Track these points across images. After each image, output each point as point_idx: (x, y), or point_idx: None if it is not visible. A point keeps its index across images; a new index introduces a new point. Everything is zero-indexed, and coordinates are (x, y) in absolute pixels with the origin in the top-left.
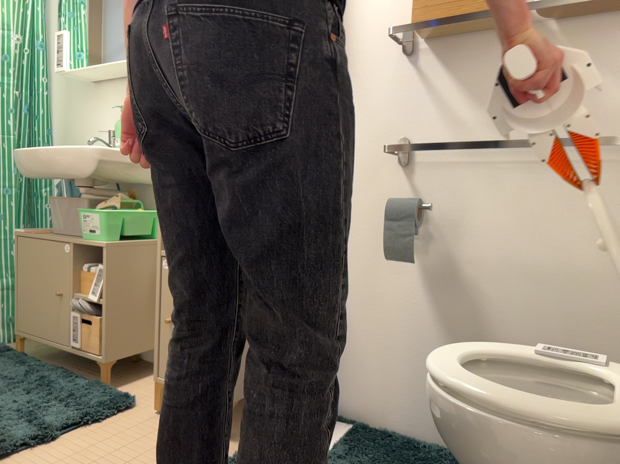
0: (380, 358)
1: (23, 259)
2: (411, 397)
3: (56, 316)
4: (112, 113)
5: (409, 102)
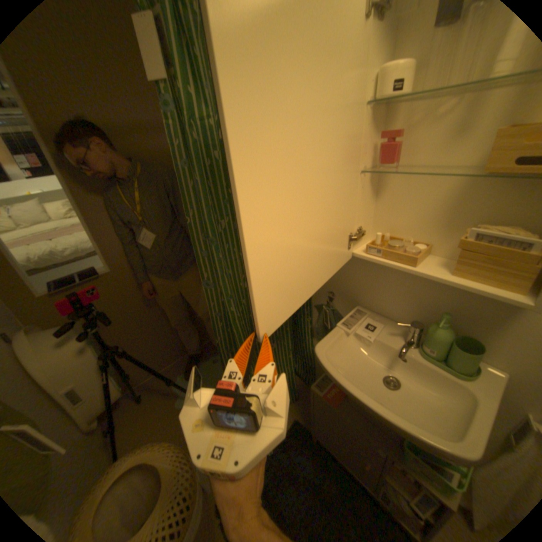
0: None
1: (321, 410)
2: None
3: (361, 470)
4: (398, 283)
5: None
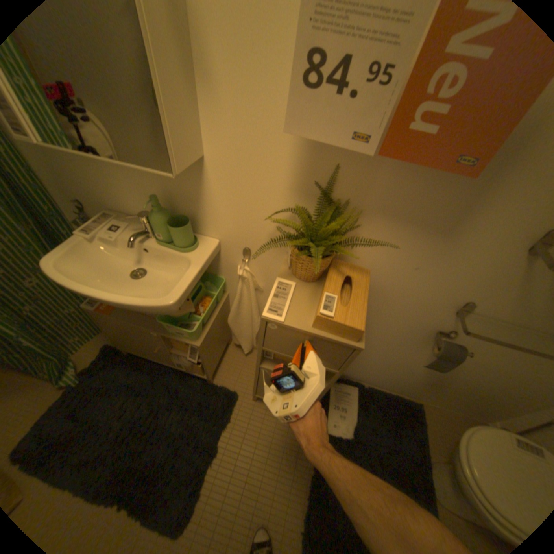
0: (381, 370)
1: (104, 323)
2: (392, 382)
3: (158, 355)
4: (123, 175)
5: (499, 283)
